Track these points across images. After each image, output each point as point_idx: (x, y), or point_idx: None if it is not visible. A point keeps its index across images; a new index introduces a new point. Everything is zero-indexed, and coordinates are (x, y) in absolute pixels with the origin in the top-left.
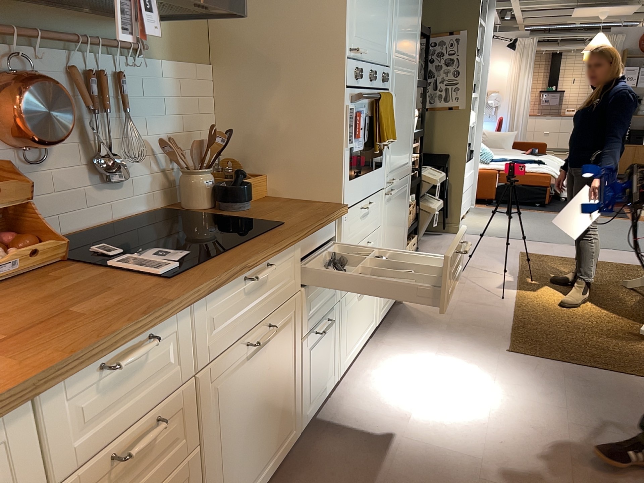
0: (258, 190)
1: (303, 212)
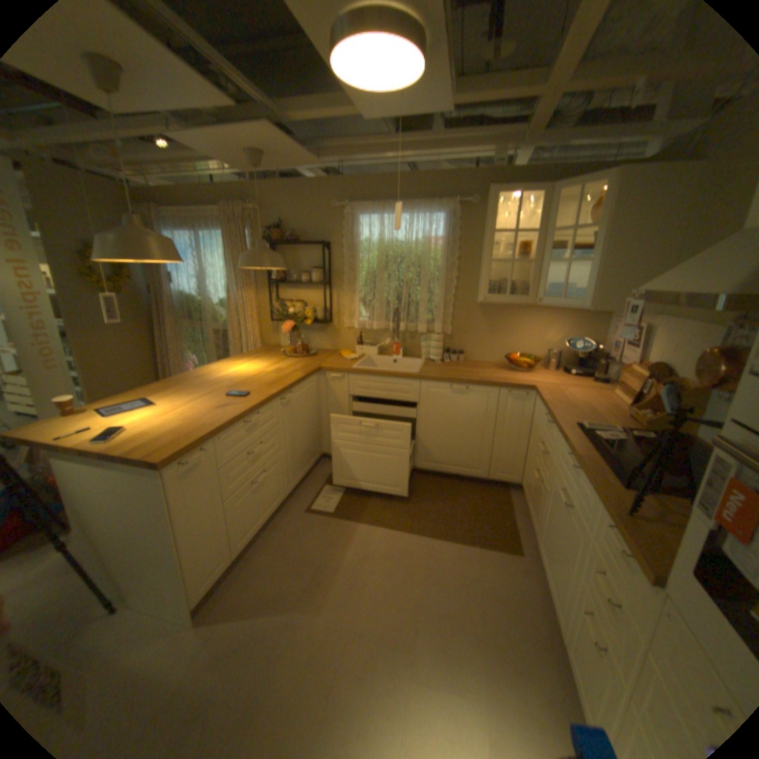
0: None
1: (658, 529)
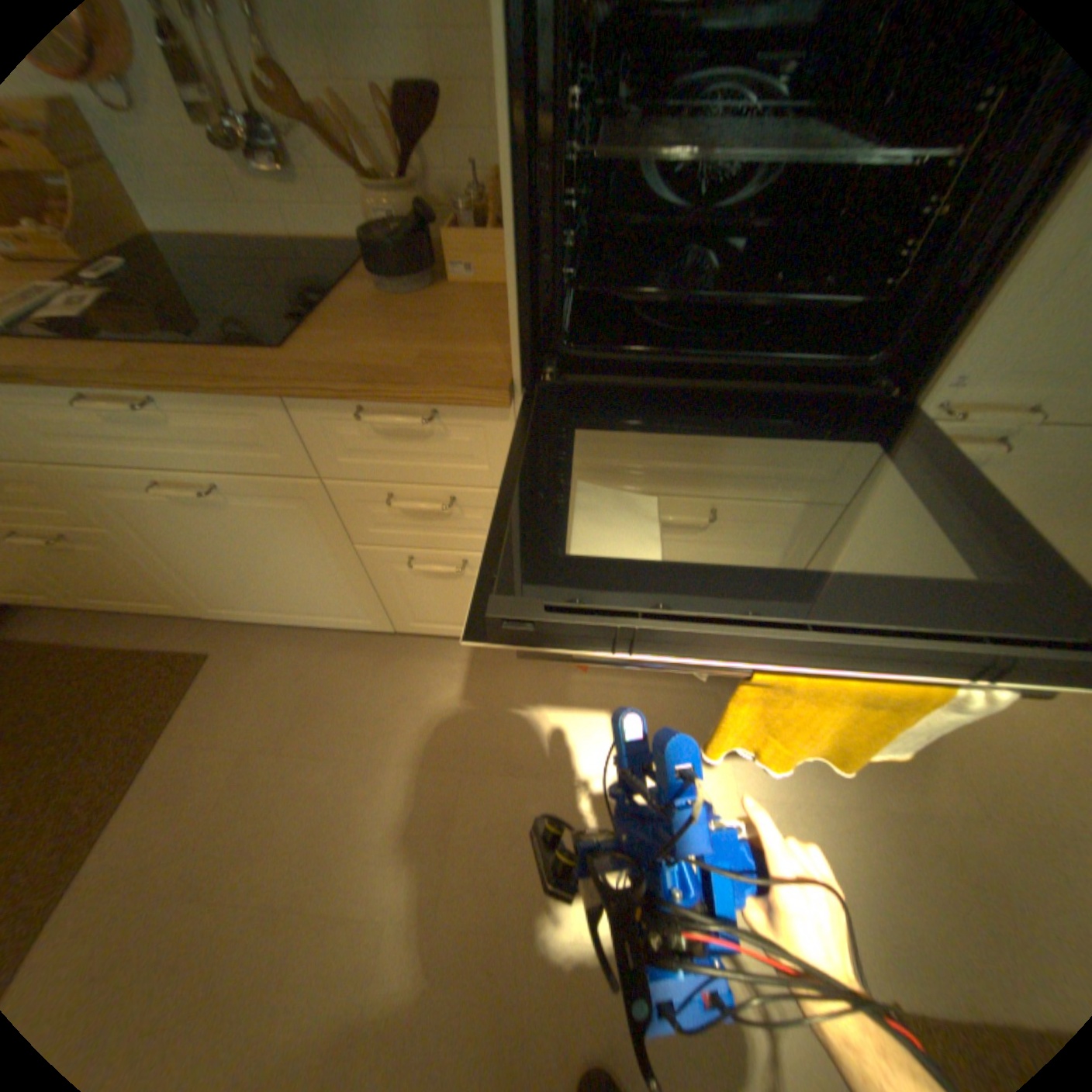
0: (496, 260)
1: (391, 348)
